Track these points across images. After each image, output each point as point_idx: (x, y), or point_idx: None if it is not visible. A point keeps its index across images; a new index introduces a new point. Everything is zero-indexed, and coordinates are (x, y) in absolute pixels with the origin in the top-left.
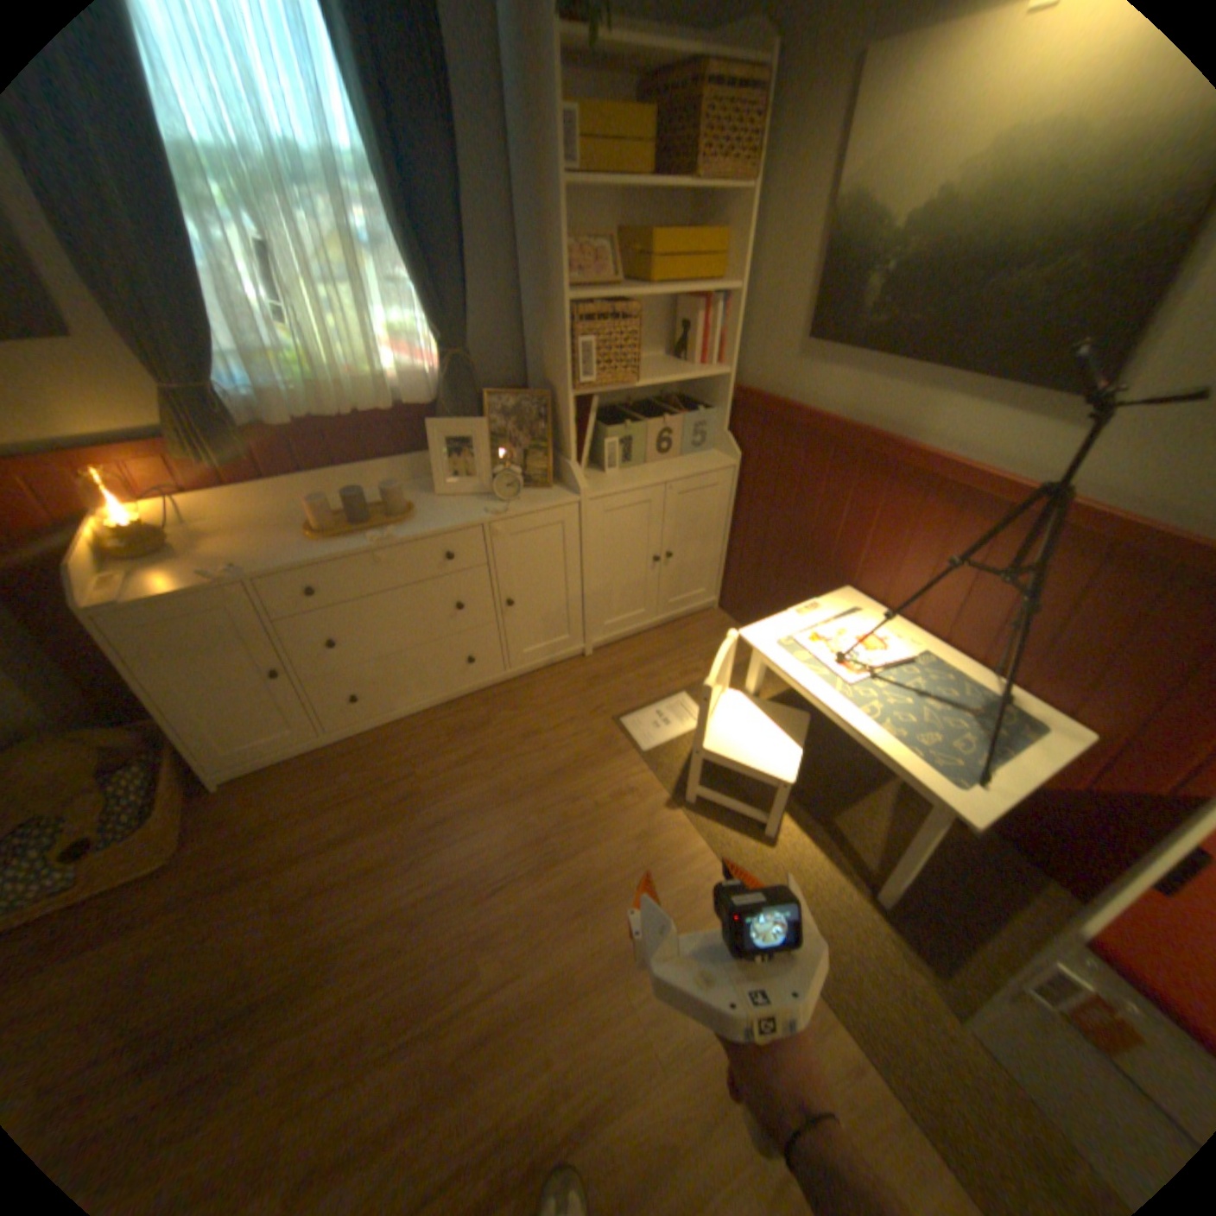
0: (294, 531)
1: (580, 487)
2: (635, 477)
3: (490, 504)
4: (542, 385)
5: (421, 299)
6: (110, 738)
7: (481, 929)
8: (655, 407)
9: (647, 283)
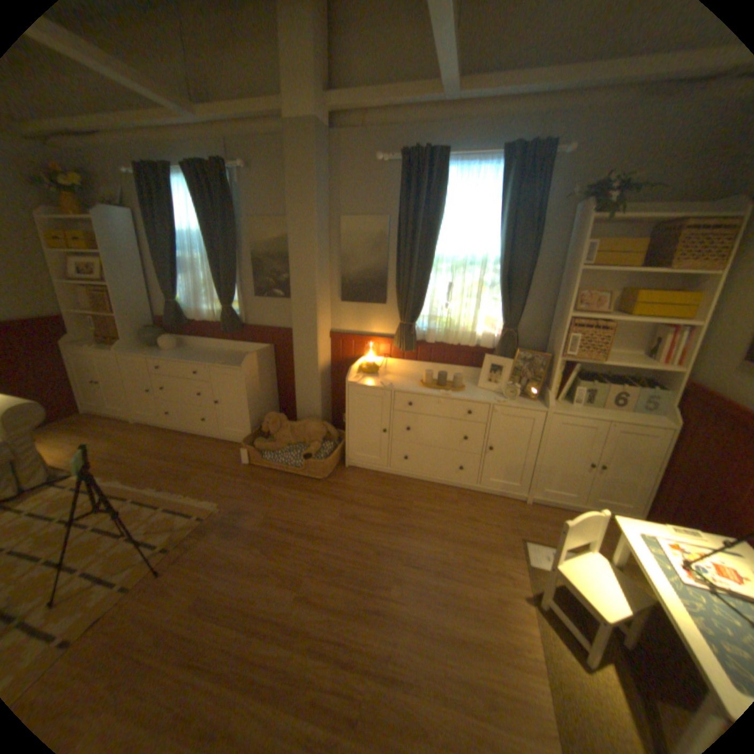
0: (416, 382)
1: (550, 404)
2: (591, 412)
3: (500, 398)
4: (550, 352)
5: (503, 307)
6: (332, 430)
7: (402, 577)
8: (627, 381)
9: (631, 314)
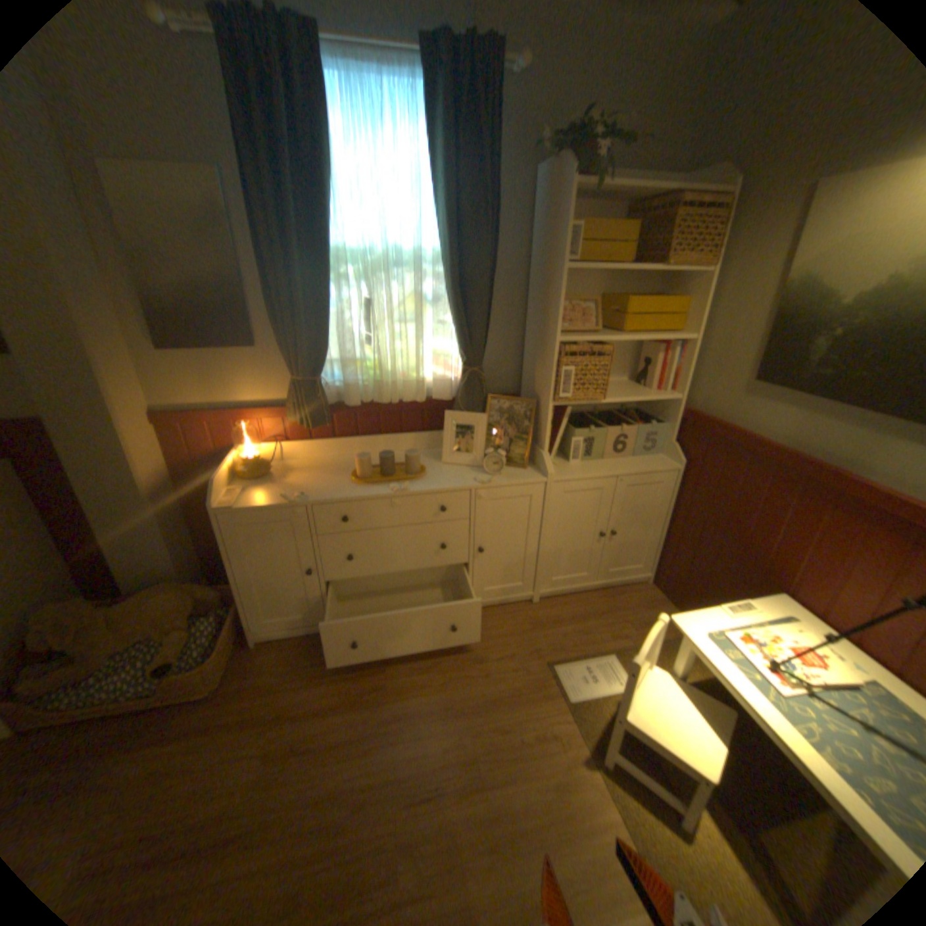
0: (345, 475)
1: (548, 471)
2: (593, 468)
3: (479, 474)
4: (530, 394)
5: (457, 334)
6: (204, 594)
7: (408, 834)
8: (616, 416)
9: (620, 330)
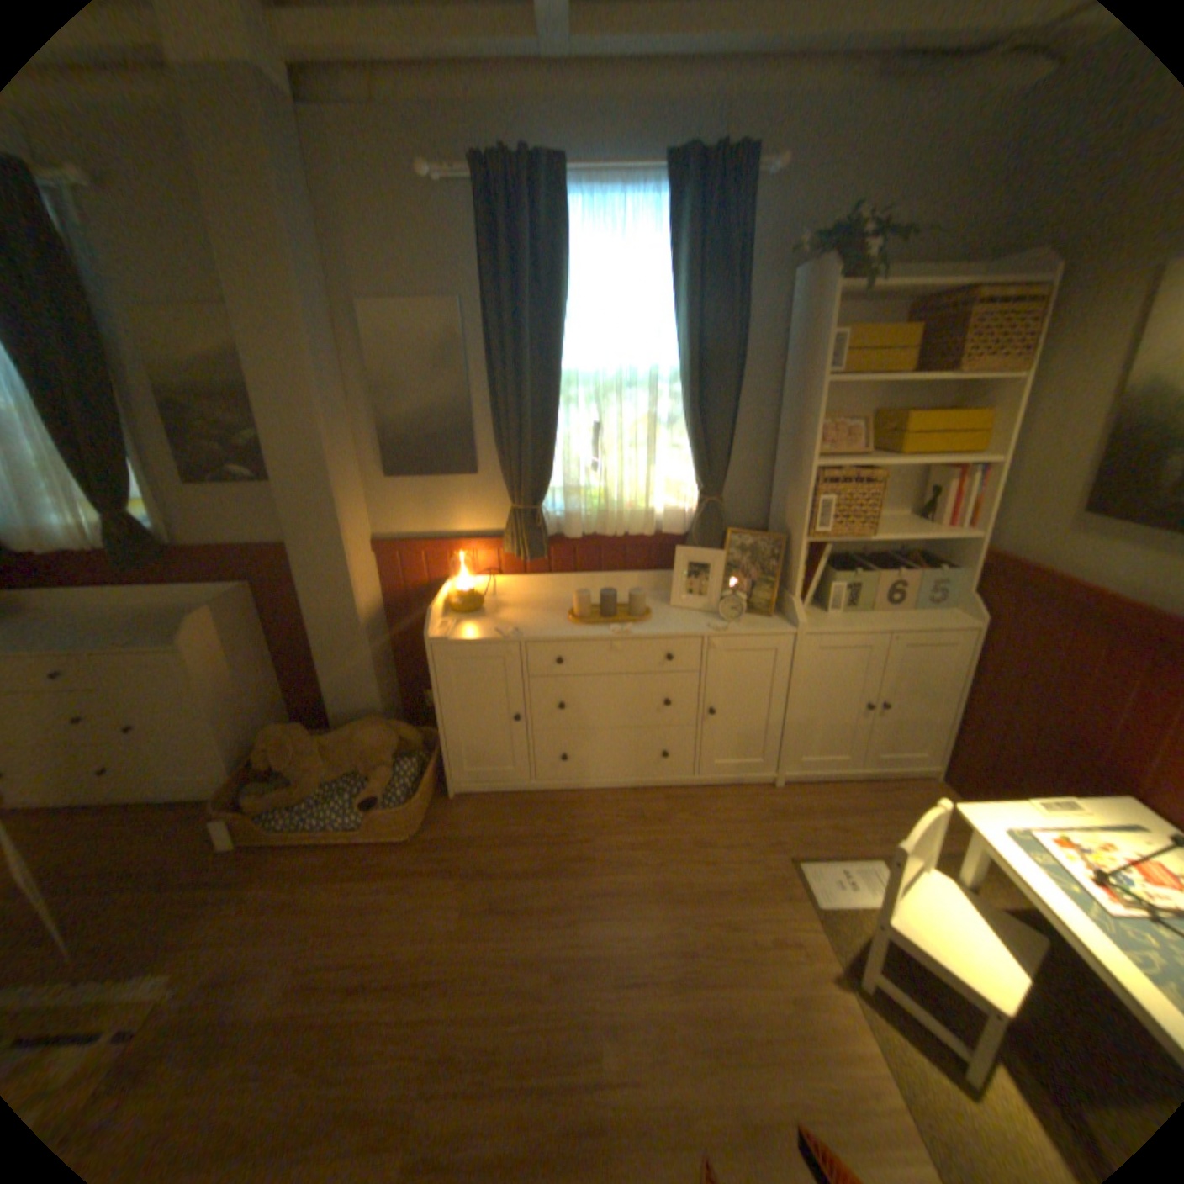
0: (561, 613)
1: (799, 621)
2: (859, 621)
3: (714, 620)
4: (780, 529)
5: (694, 459)
6: (409, 733)
7: (616, 1016)
8: (894, 559)
9: (898, 452)
